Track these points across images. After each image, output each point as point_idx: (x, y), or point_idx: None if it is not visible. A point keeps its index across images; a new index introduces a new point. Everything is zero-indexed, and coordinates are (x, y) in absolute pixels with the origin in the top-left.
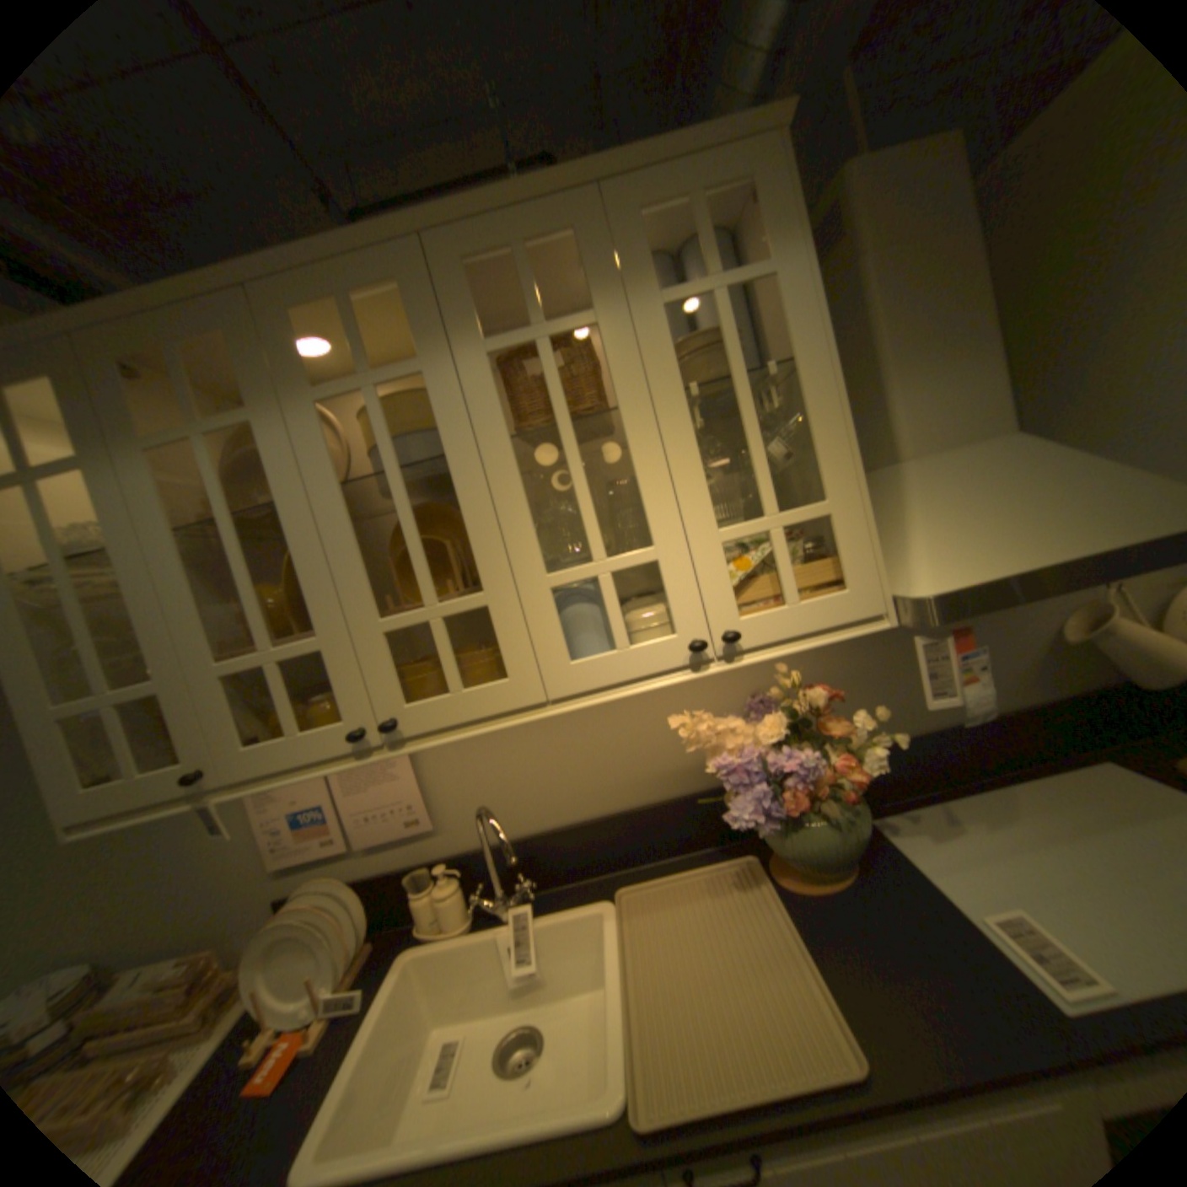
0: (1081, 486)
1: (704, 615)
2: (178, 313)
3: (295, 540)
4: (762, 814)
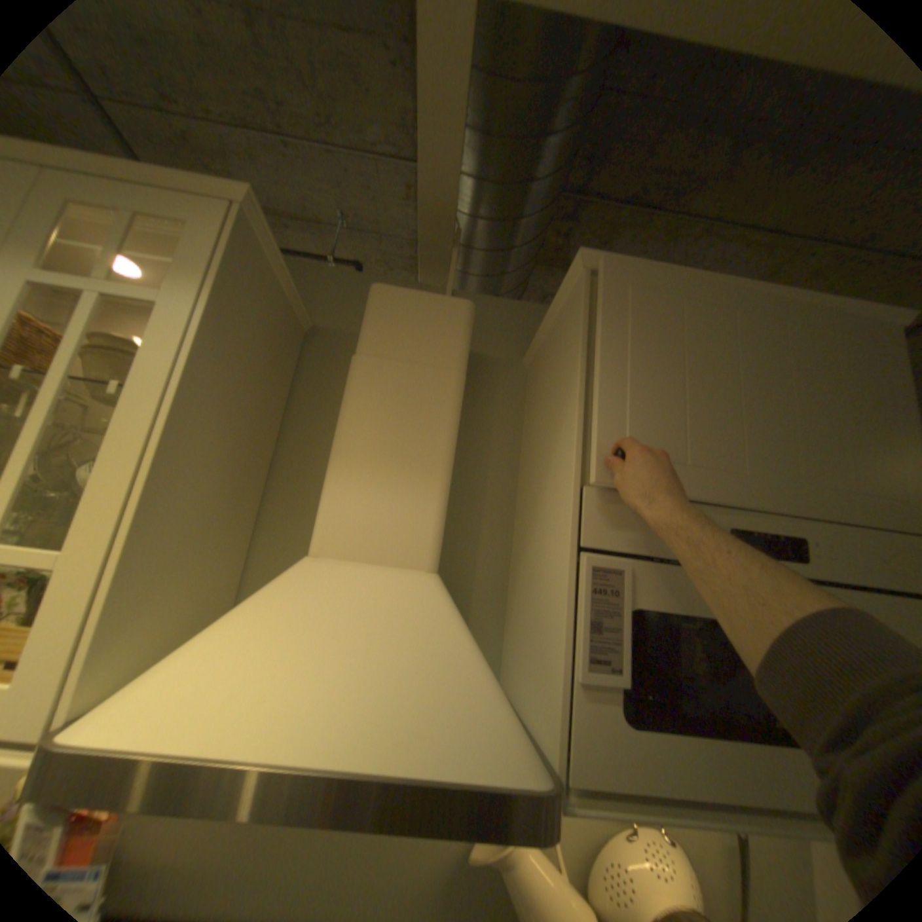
0: (407, 660)
1: None
2: None
3: None
4: None
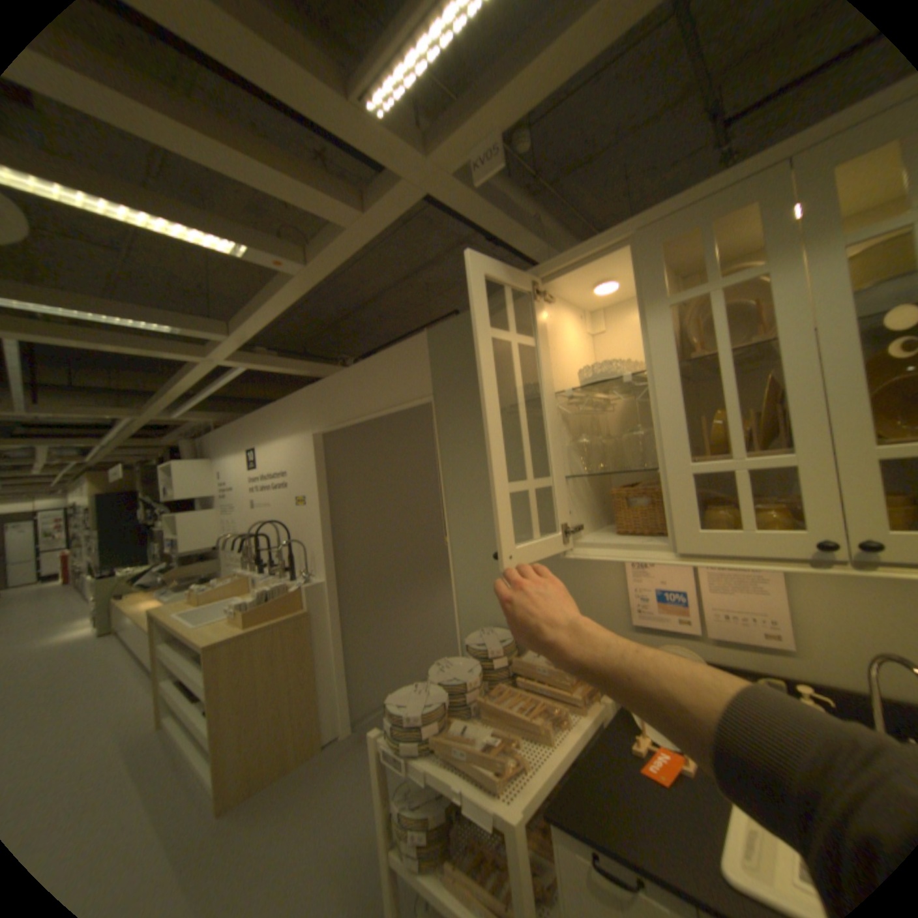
0: None
1: None
2: (724, 199)
3: (795, 372)
4: None
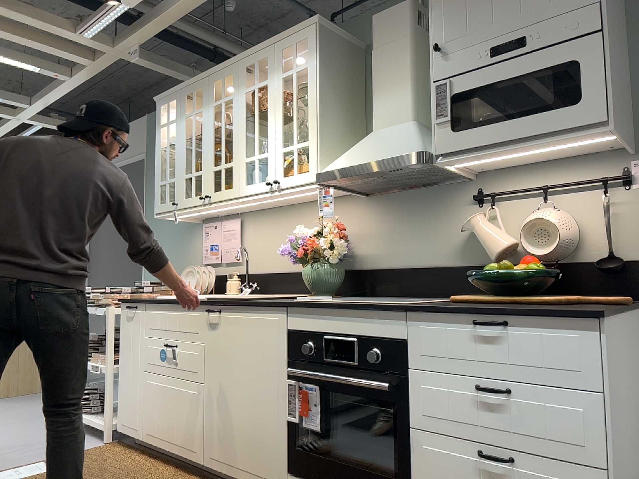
0: (393, 142)
1: (274, 175)
2: (198, 85)
3: (203, 144)
4: (294, 257)
